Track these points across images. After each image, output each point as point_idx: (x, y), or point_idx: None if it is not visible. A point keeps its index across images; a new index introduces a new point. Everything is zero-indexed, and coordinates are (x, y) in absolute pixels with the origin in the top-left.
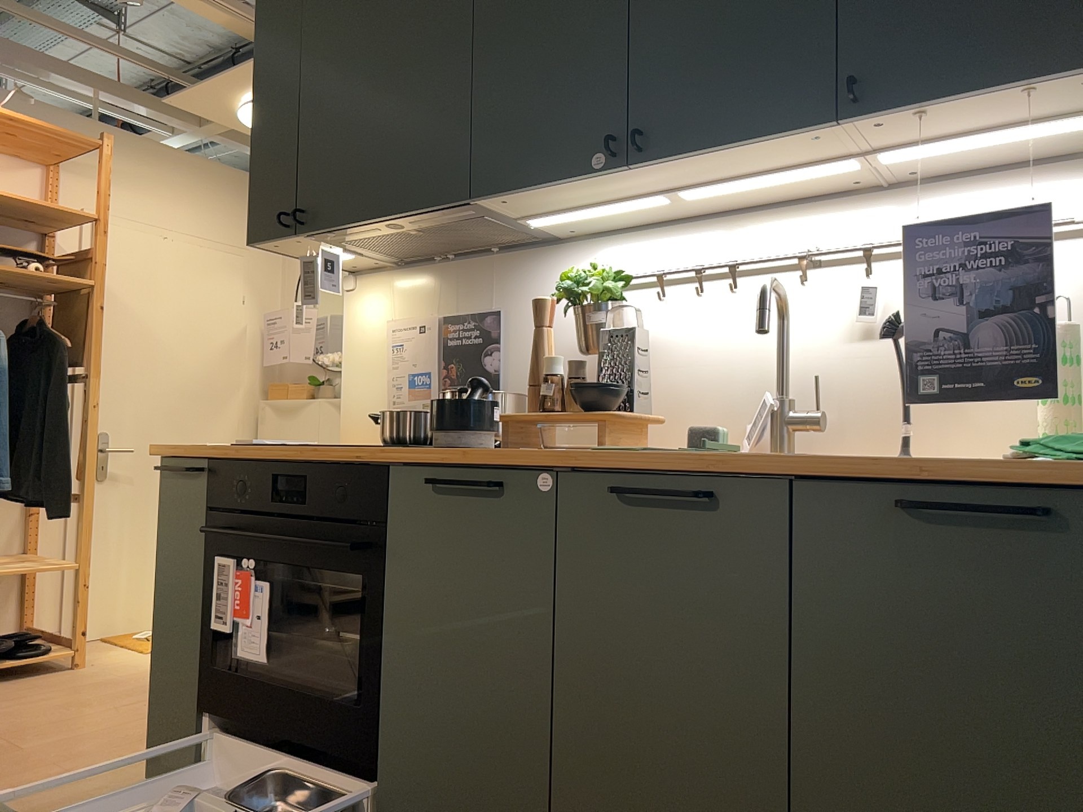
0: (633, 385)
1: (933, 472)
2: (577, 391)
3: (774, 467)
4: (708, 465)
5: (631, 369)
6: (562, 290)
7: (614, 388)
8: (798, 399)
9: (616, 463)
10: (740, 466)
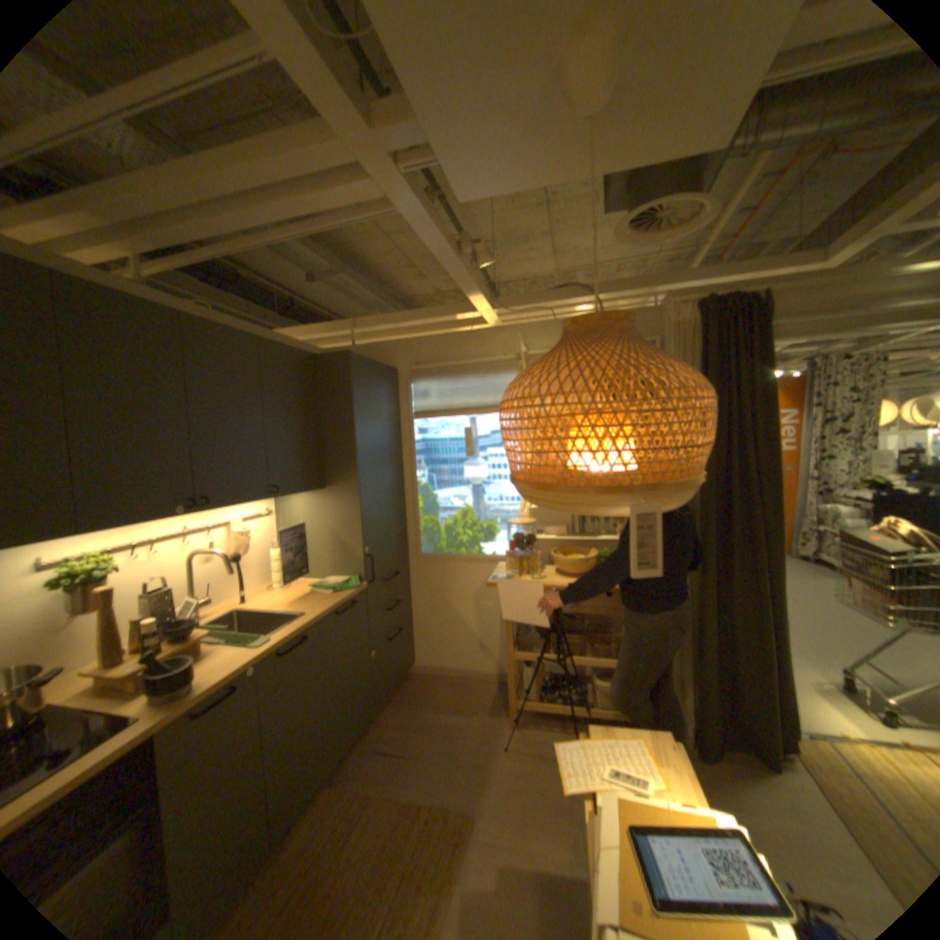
0: (166, 620)
1: (340, 604)
2: (165, 636)
3: (316, 620)
4: (302, 629)
5: (165, 612)
6: (79, 579)
7: (185, 624)
8: (193, 596)
9: (279, 646)
10: (309, 625)
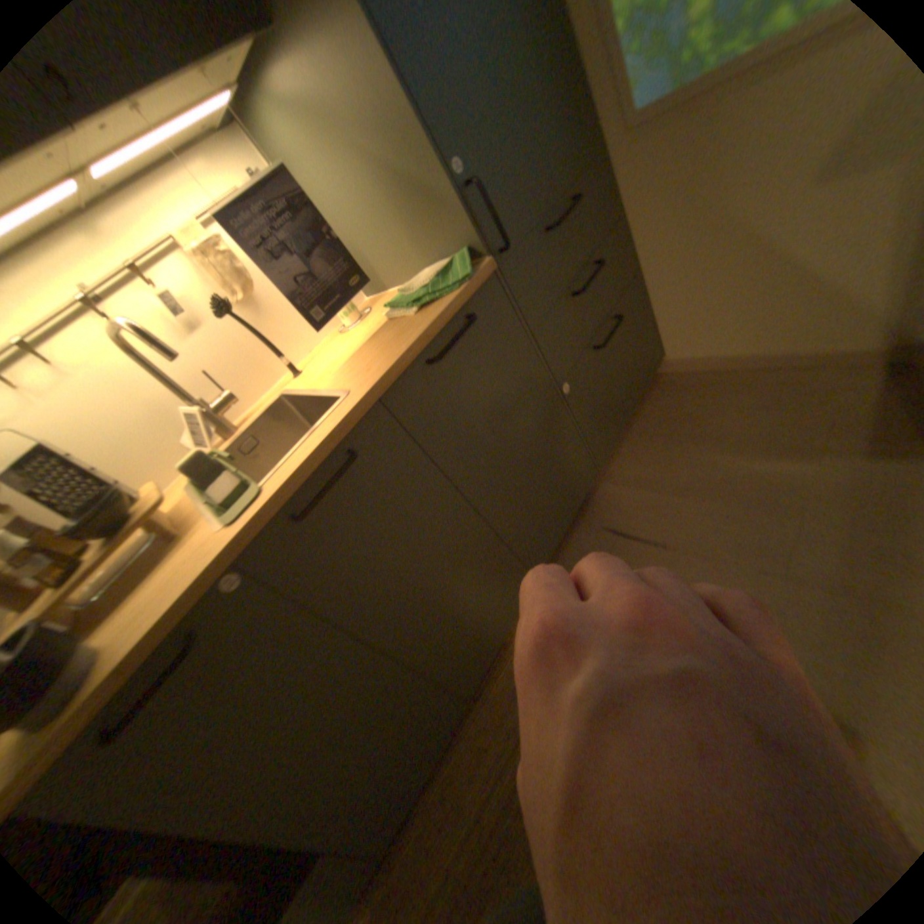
0: (99, 485)
1: (430, 333)
2: (71, 534)
3: (370, 400)
4: (335, 436)
5: (80, 476)
6: None
7: (108, 495)
8: (200, 394)
9: (278, 502)
10: (354, 418)
